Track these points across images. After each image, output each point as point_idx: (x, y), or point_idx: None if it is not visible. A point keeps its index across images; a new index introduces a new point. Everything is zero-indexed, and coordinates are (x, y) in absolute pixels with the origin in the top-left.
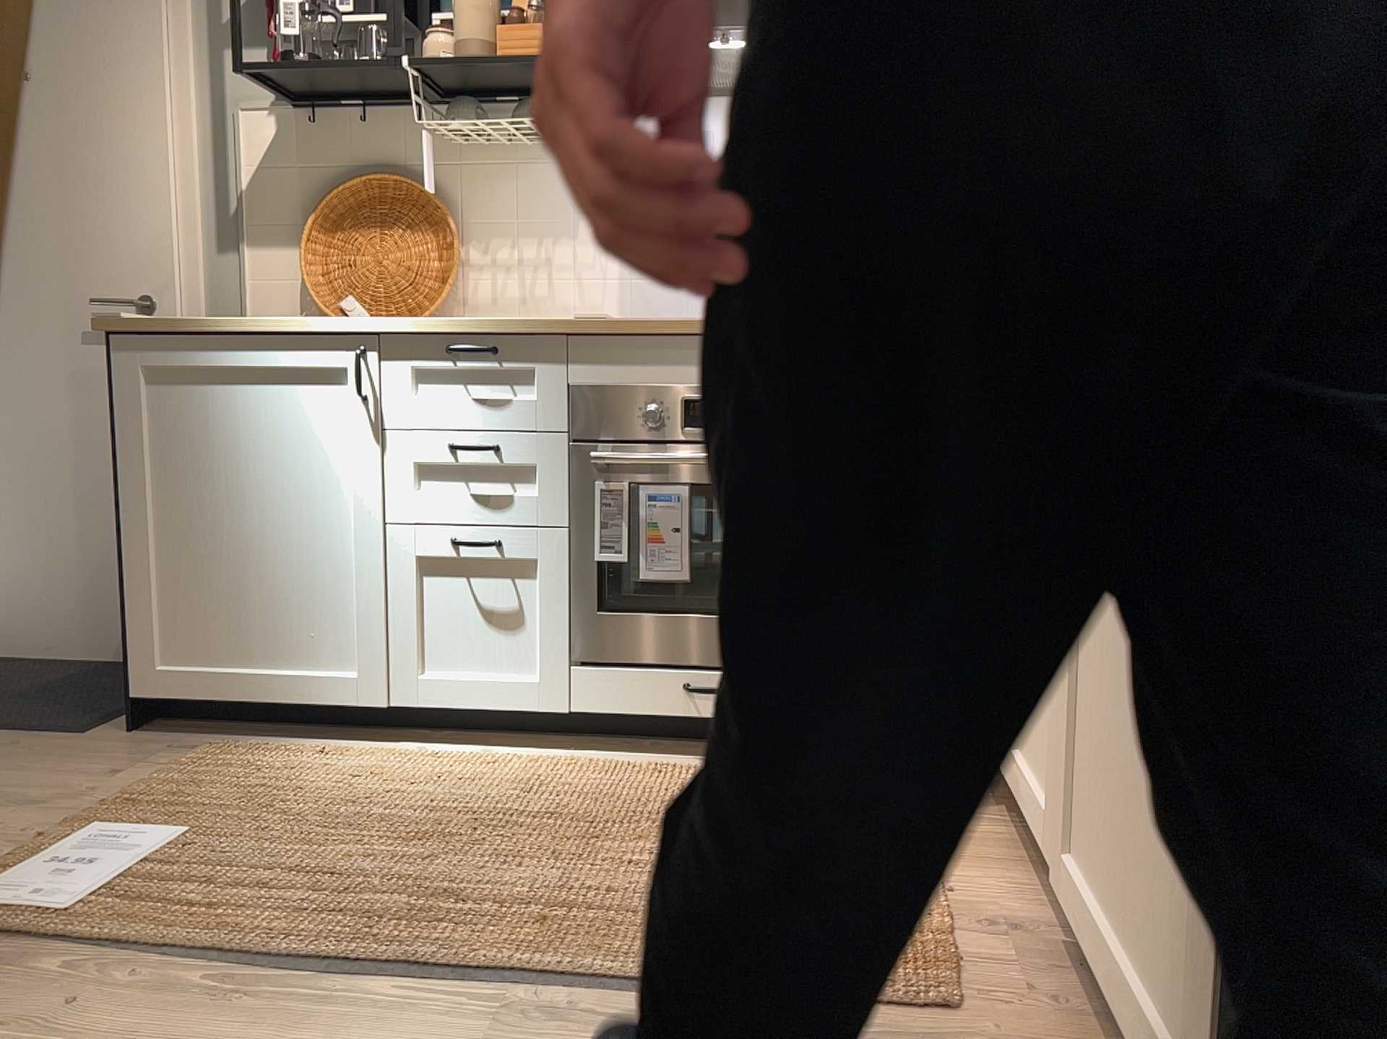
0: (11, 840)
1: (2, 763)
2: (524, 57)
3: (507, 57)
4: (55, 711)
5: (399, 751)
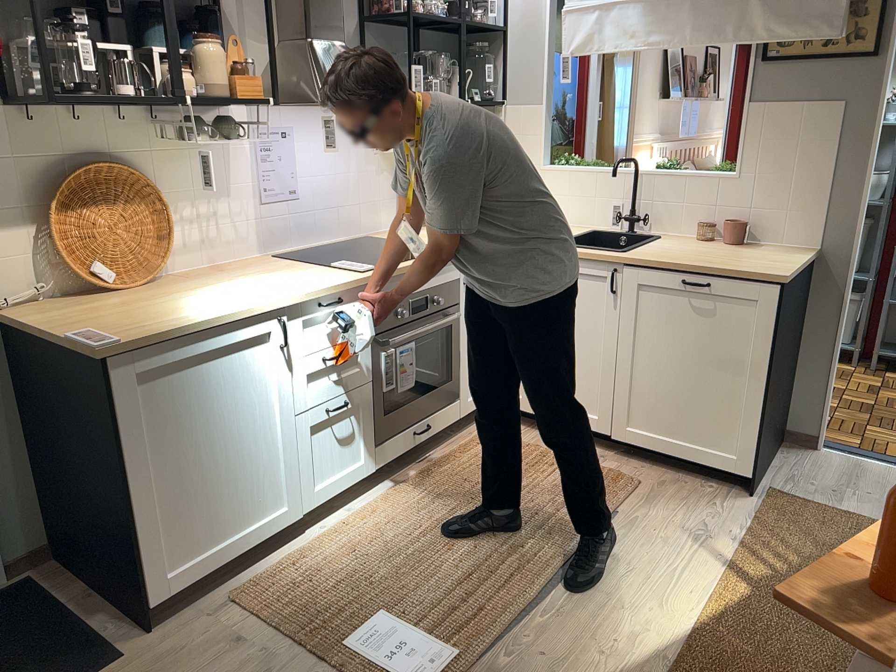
0: None
1: None
2: (257, 99)
3: (245, 97)
4: (36, 671)
5: (316, 534)
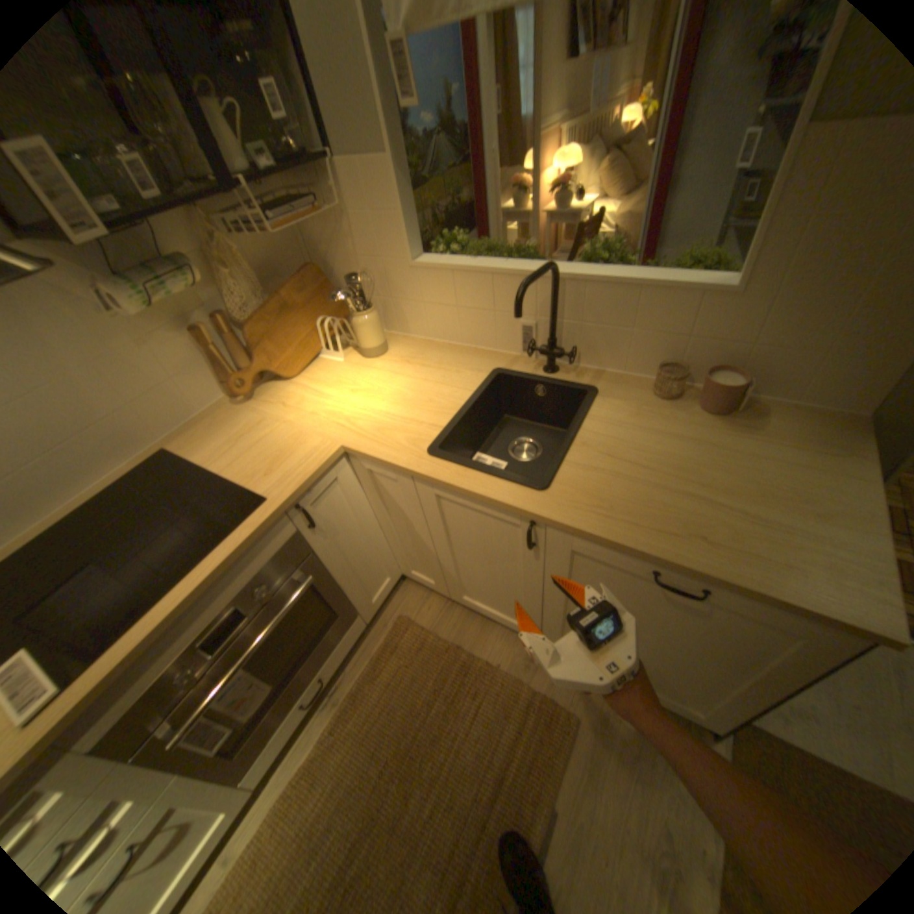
0: None
1: None
2: None
3: None
4: None
5: None
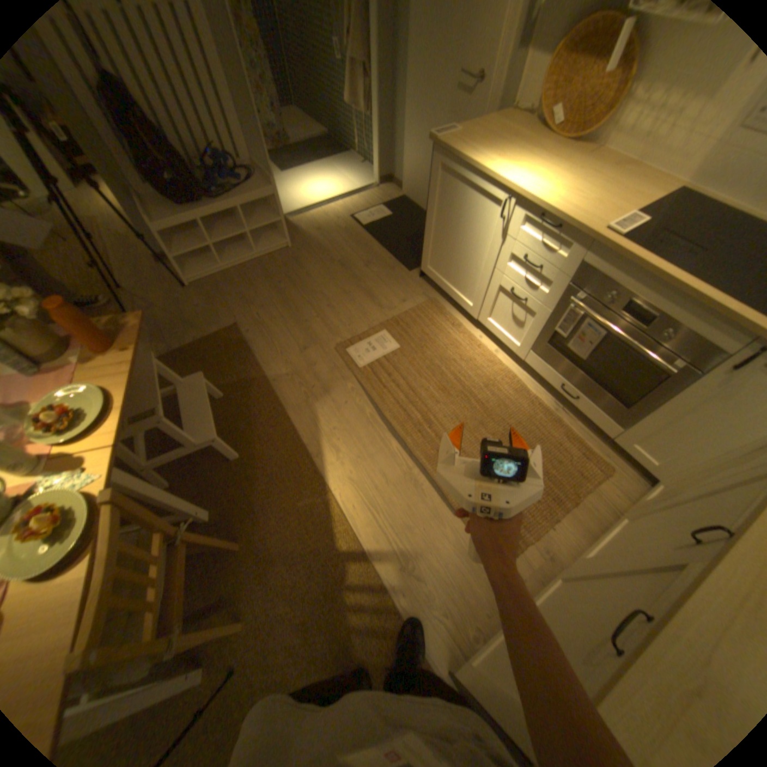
0: (369, 322)
1: (385, 279)
2: None
3: None
4: (409, 253)
5: (473, 333)
